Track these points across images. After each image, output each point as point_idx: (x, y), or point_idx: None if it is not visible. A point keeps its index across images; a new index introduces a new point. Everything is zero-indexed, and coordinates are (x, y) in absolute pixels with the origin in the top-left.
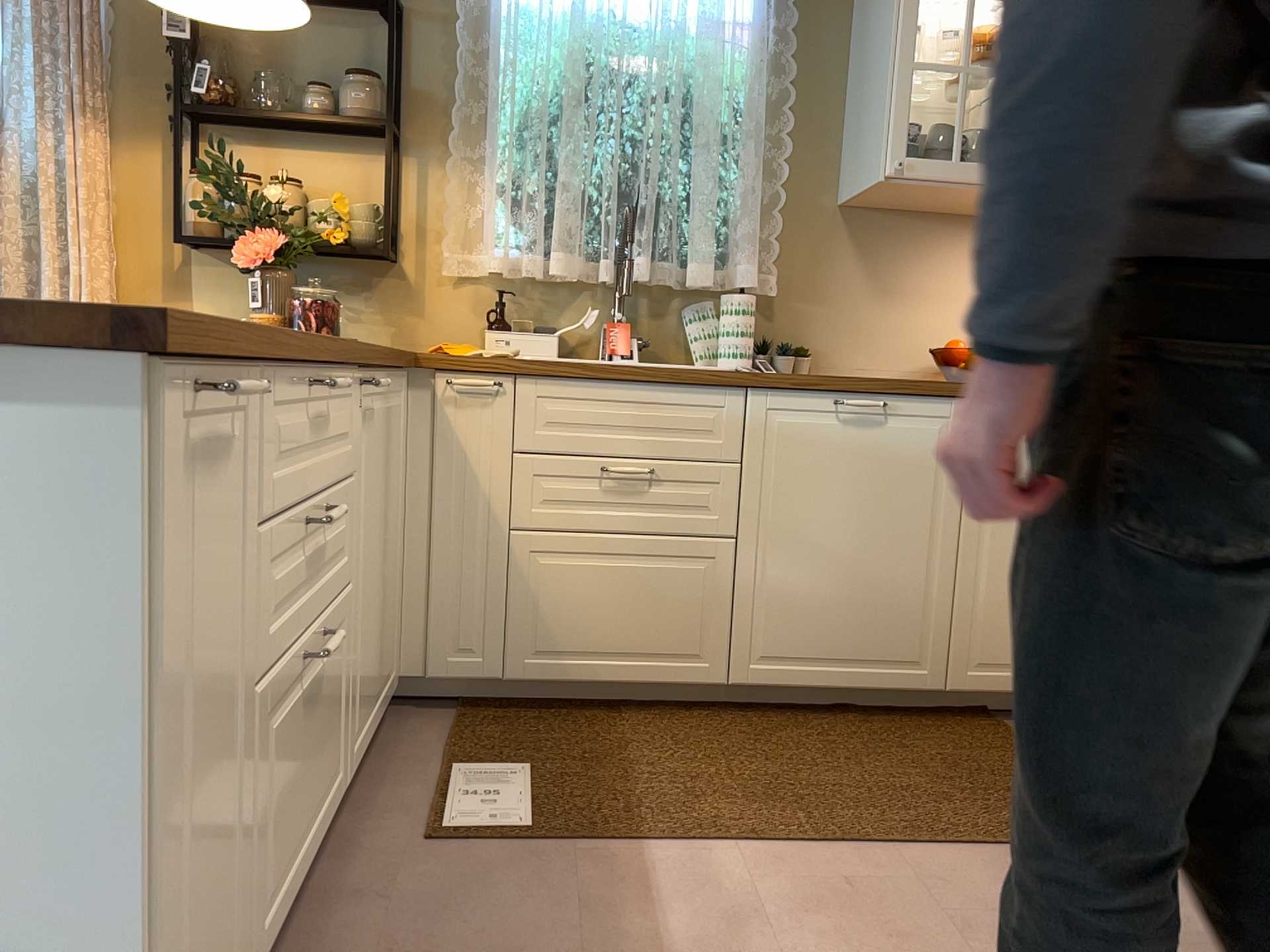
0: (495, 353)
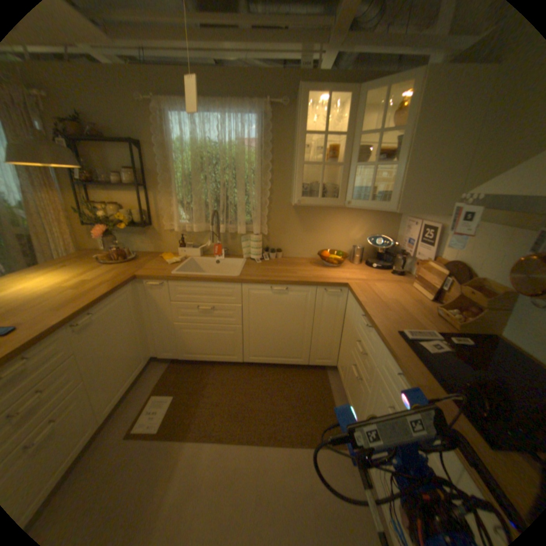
0: (181, 255)
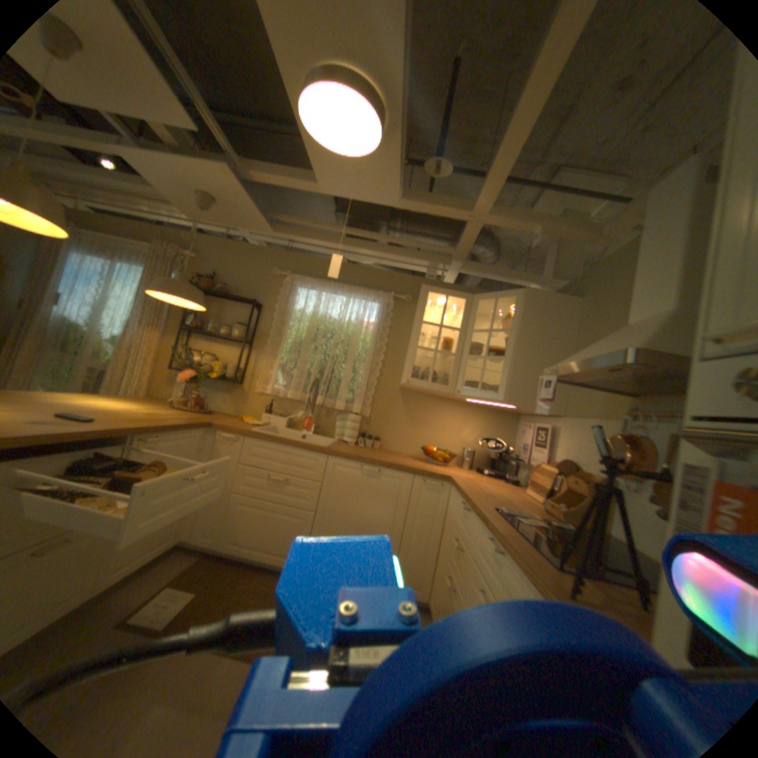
0: (264, 423)
